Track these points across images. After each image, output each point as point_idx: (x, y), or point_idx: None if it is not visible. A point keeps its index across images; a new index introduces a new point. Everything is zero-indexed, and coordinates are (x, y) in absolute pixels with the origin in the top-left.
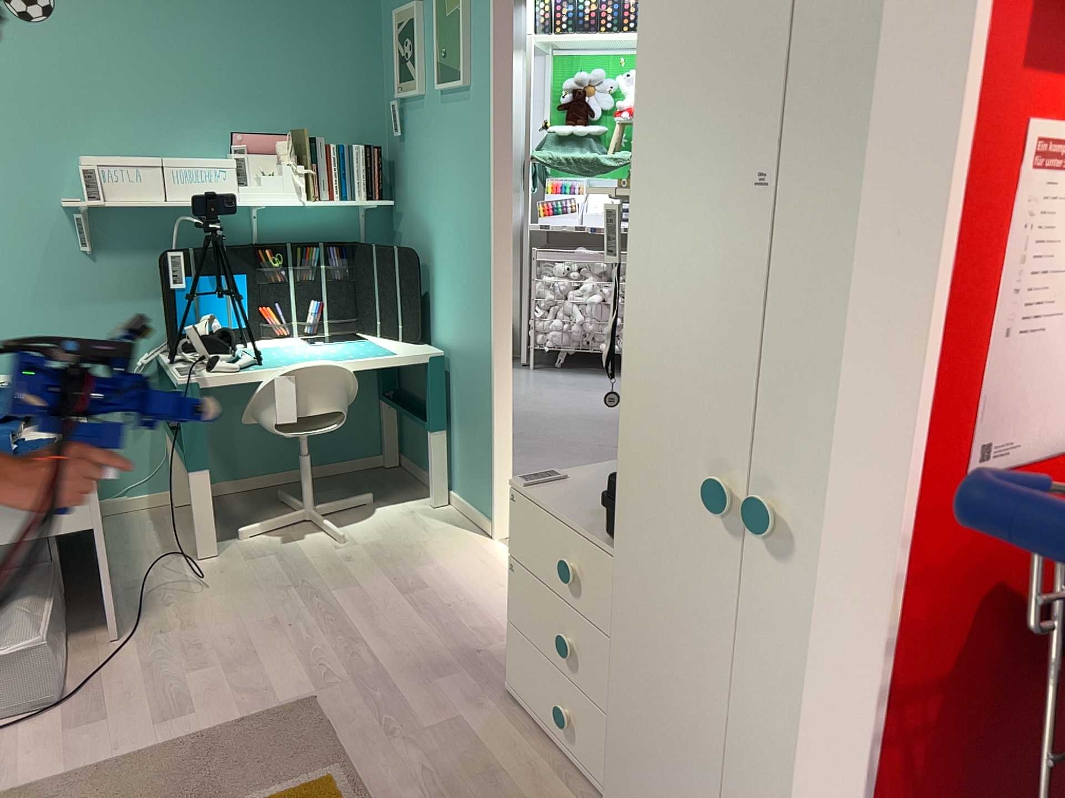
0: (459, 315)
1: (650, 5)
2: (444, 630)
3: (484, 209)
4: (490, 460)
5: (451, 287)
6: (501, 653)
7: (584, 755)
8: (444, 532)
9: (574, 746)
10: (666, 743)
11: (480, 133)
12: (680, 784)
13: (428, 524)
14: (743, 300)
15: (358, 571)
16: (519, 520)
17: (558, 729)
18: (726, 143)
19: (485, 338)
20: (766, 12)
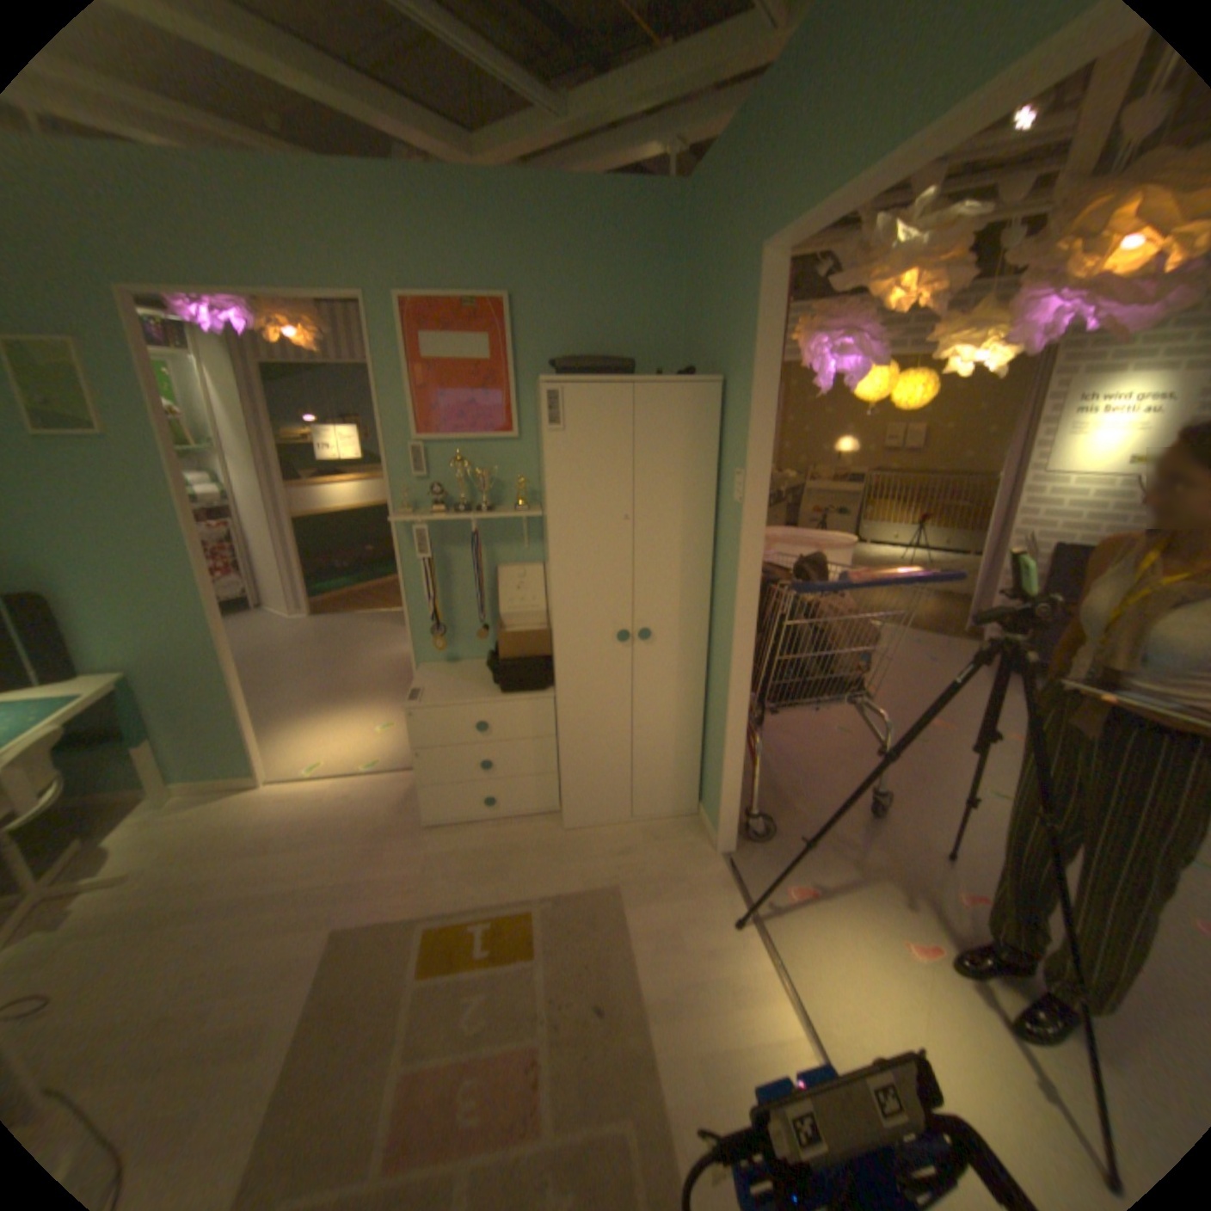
0: (142, 637)
1: (544, 450)
2: (335, 841)
3: (169, 541)
4: (237, 733)
5: (118, 615)
6: (386, 820)
7: (506, 807)
8: (209, 811)
9: (498, 808)
10: (598, 745)
11: (143, 478)
12: (608, 755)
13: (182, 817)
14: (620, 565)
15: (192, 876)
16: (420, 724)
17: (482, 810)
18: (605, 510)
19: (201, 644)
20: (620, 465)
